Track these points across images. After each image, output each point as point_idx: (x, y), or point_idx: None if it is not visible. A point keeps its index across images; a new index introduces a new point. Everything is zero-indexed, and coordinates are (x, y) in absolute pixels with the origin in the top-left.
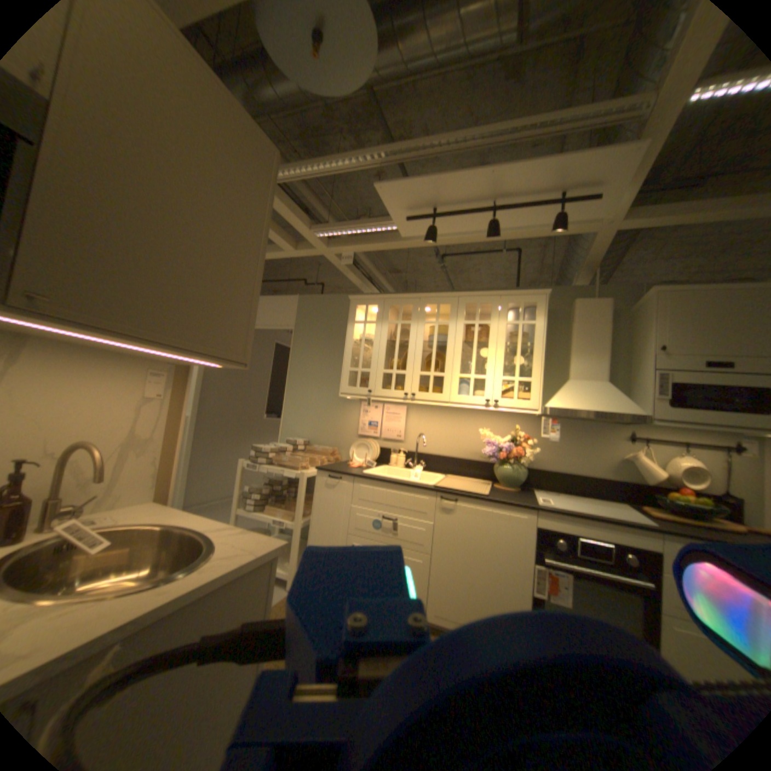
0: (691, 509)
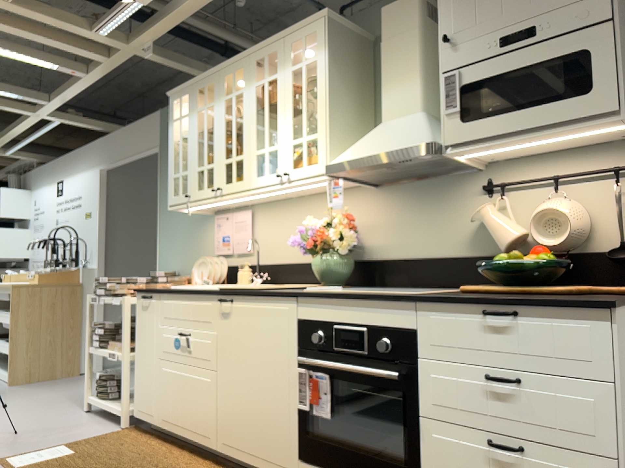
0: (517, 272)
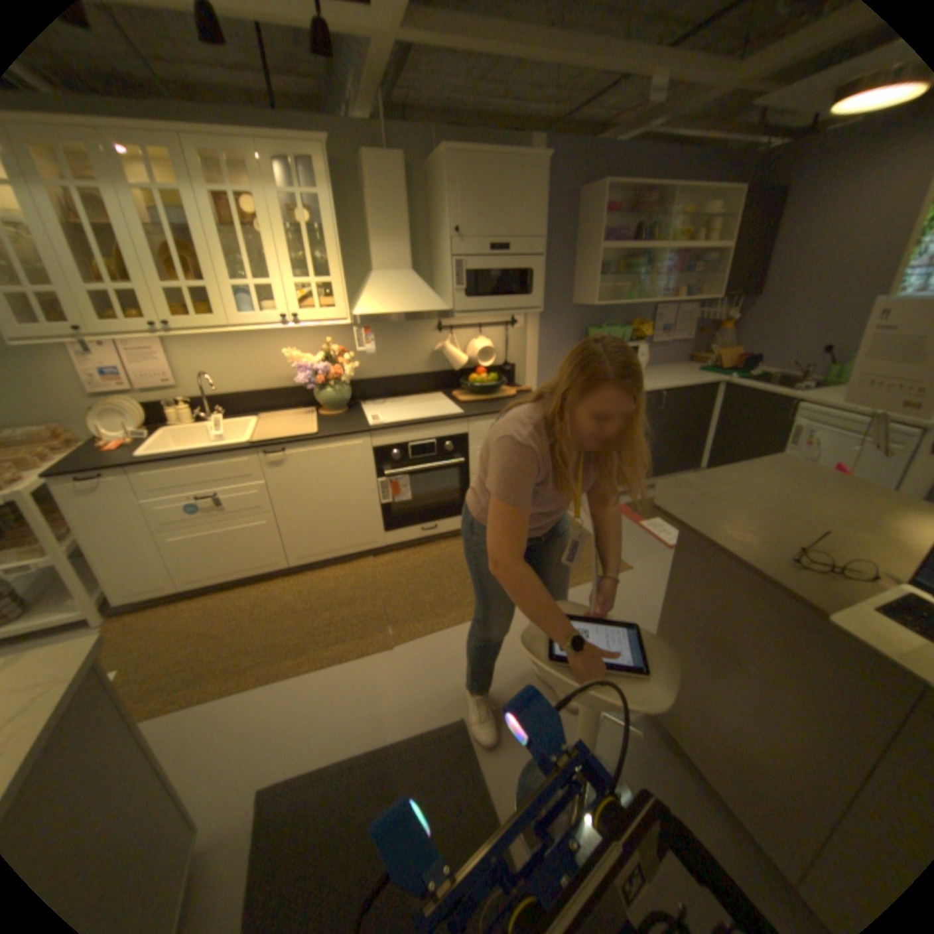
0: (484, 388)
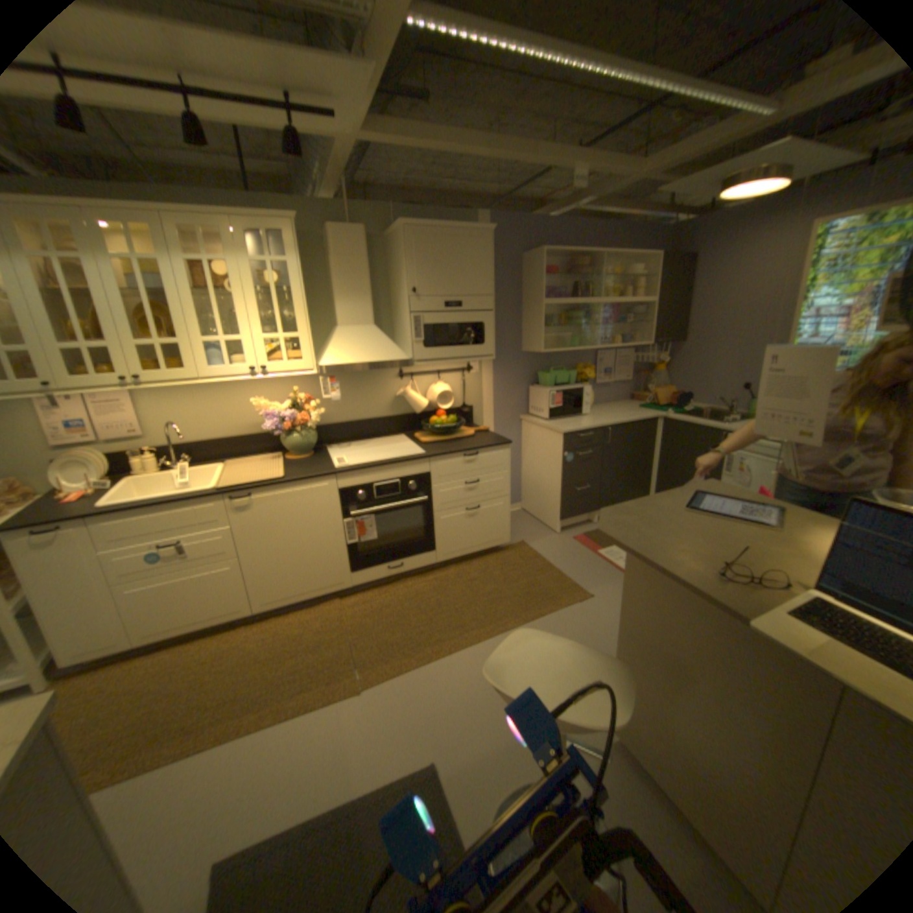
0: (444, 429)
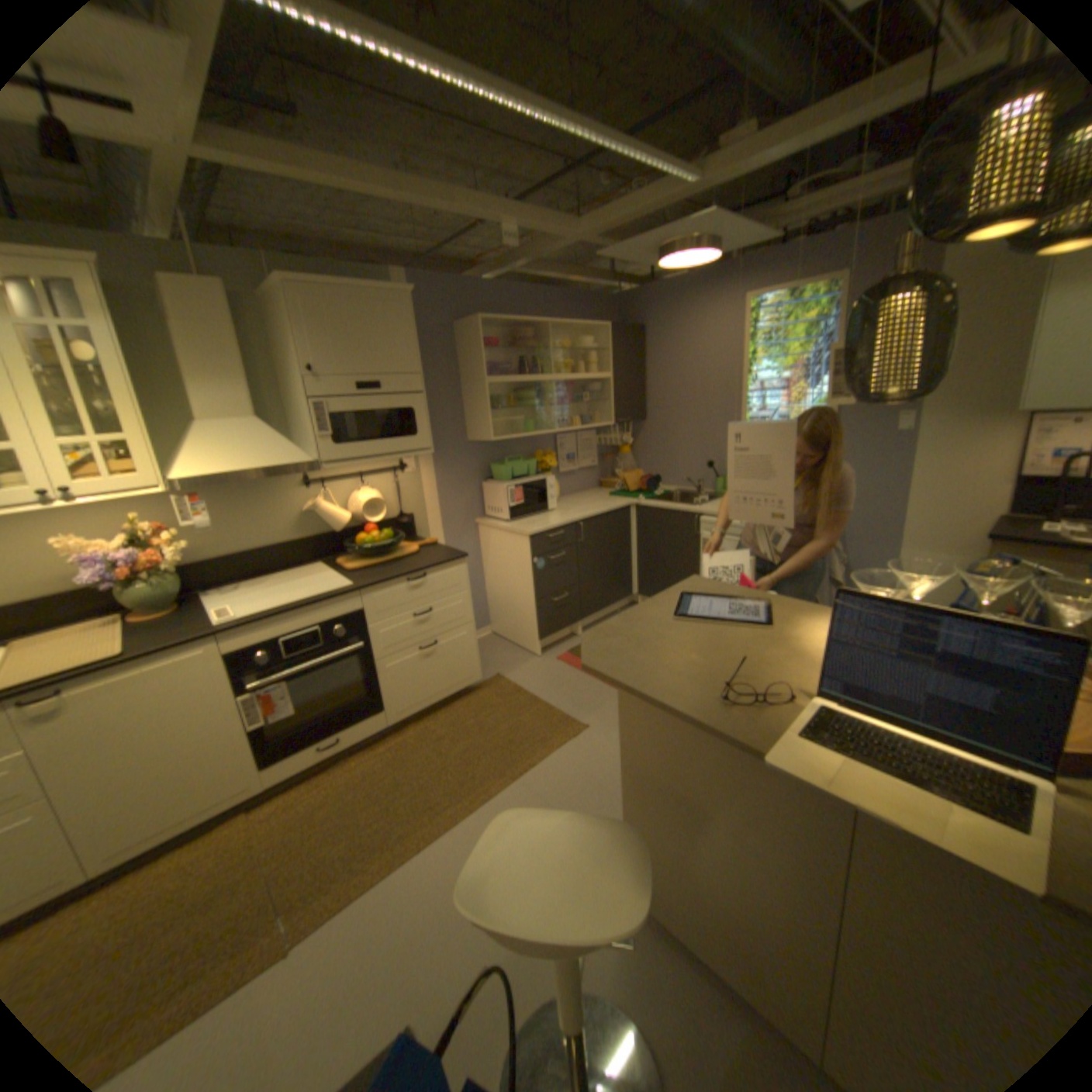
0: (377, 549)
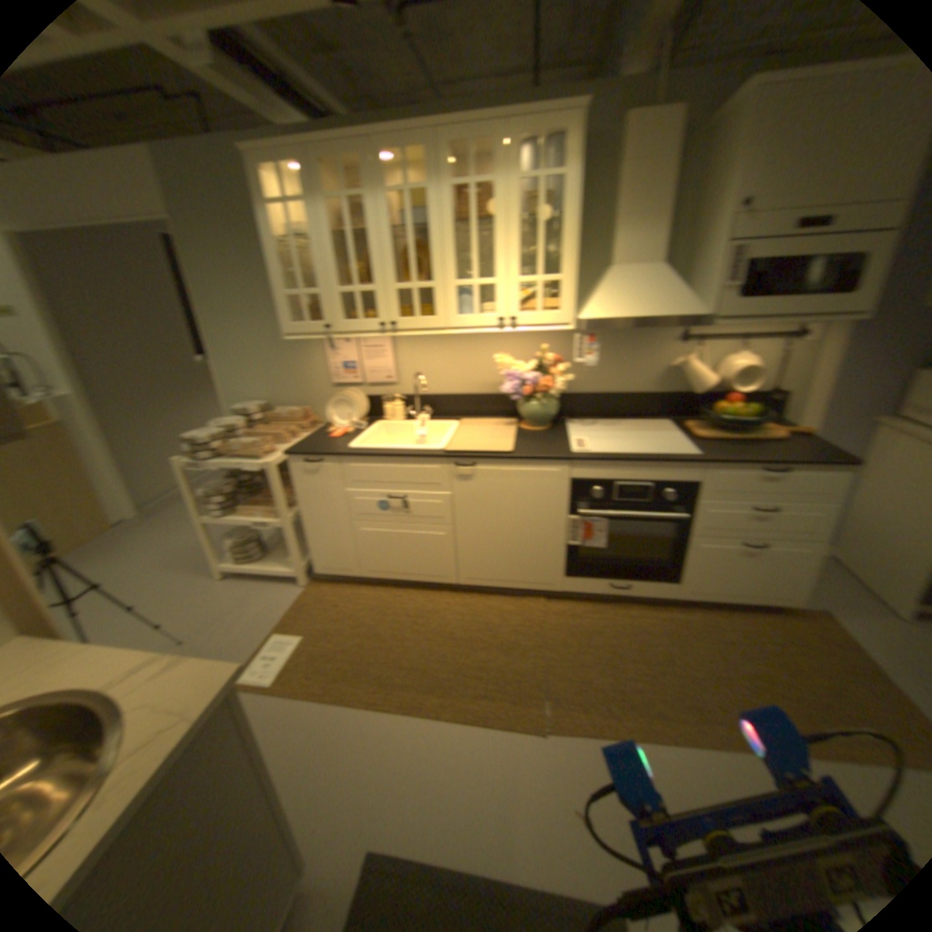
0: (736, 421)
